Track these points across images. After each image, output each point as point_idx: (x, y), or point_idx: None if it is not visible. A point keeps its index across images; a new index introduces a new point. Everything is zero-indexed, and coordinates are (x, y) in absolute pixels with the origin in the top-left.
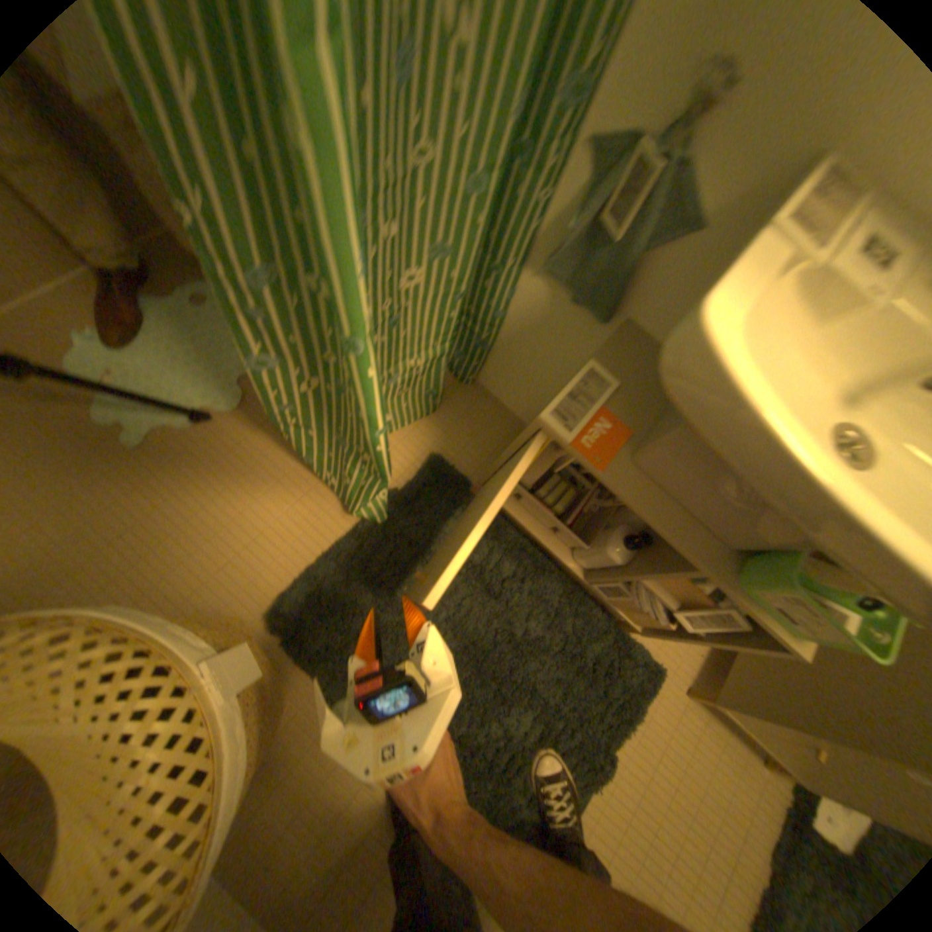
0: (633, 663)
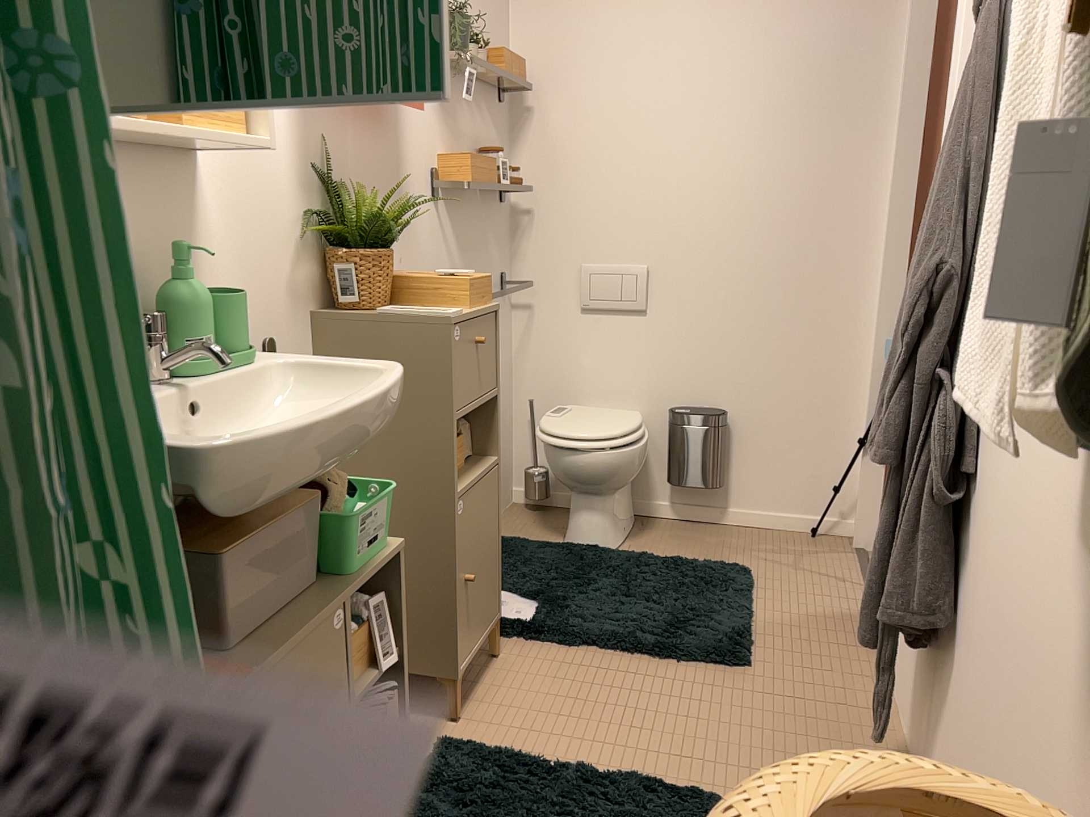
0: (449, 765)
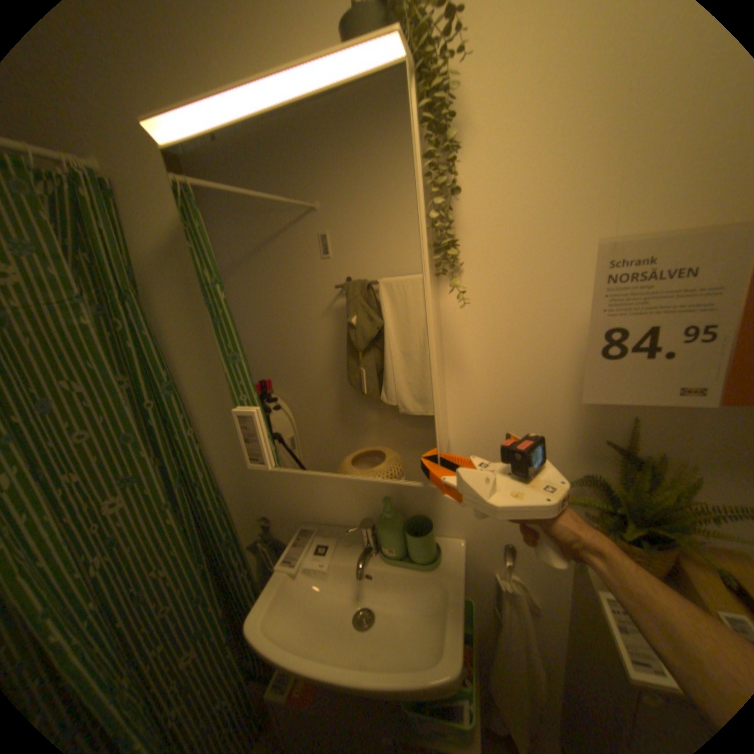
0: None
